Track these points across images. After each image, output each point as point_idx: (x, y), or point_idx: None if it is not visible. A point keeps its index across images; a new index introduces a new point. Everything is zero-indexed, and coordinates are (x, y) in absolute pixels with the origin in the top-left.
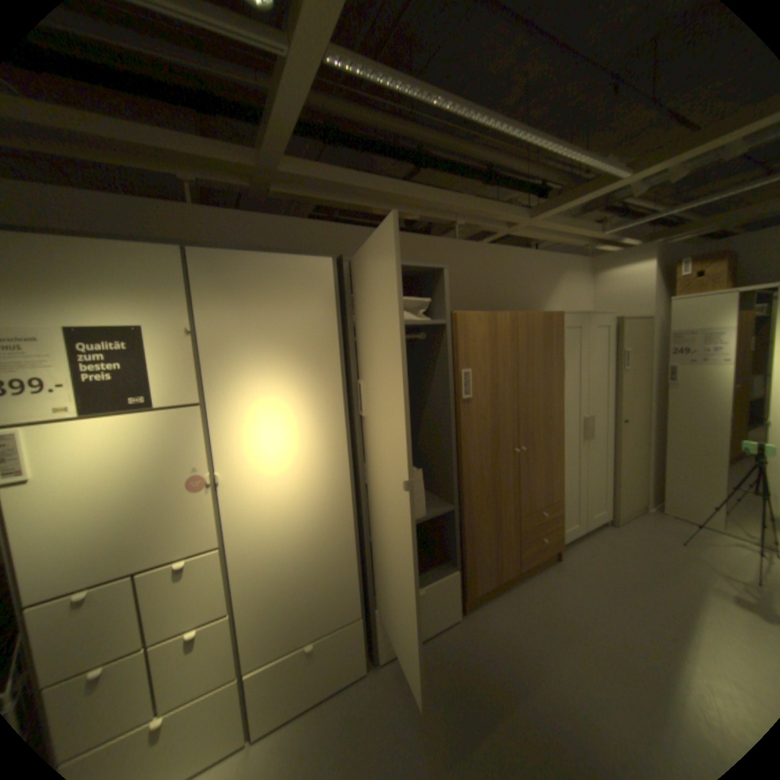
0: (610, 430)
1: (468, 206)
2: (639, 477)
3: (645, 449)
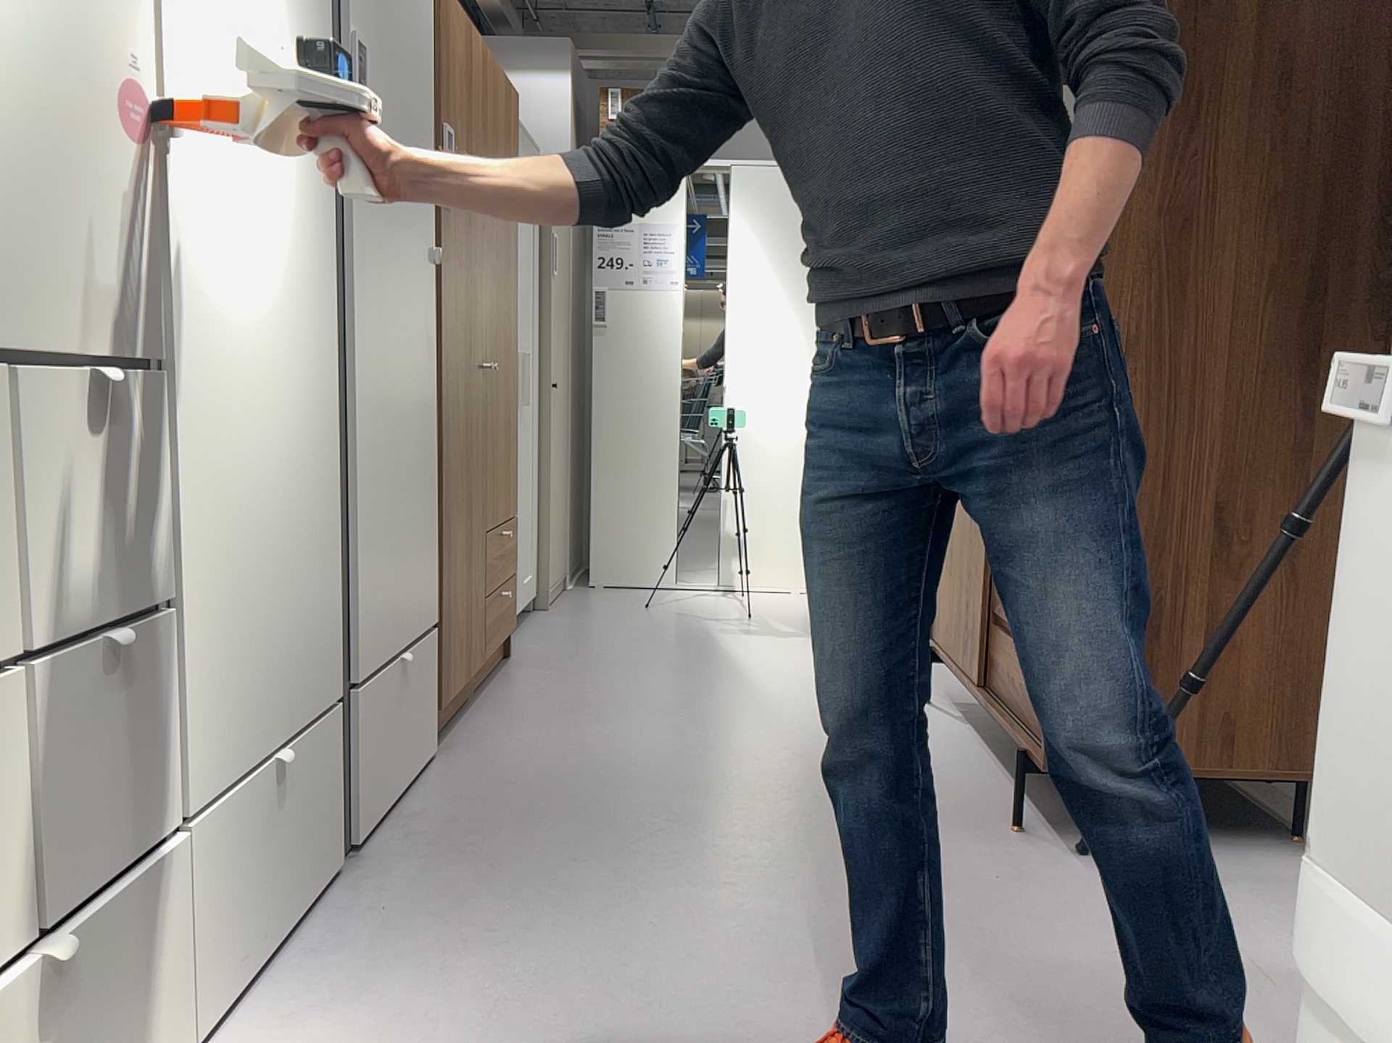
0: (535, 397)
1: None
2: (561, 508)
3: (565, 452)
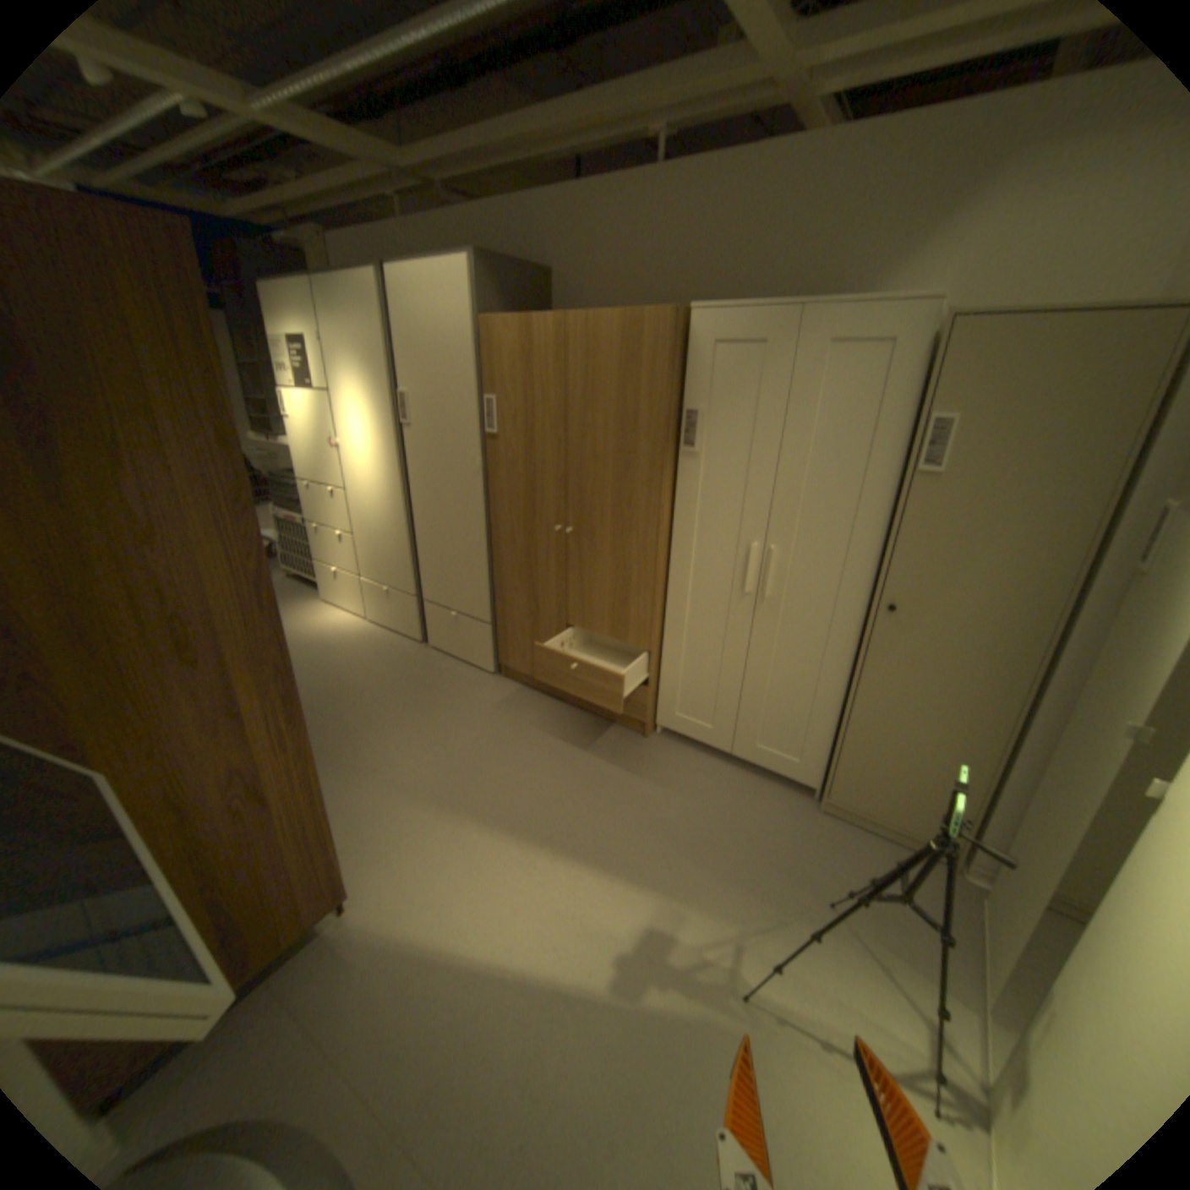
0: (846, 606)
1: (604, 107)
2: (932, 765)
3: (985, 717)
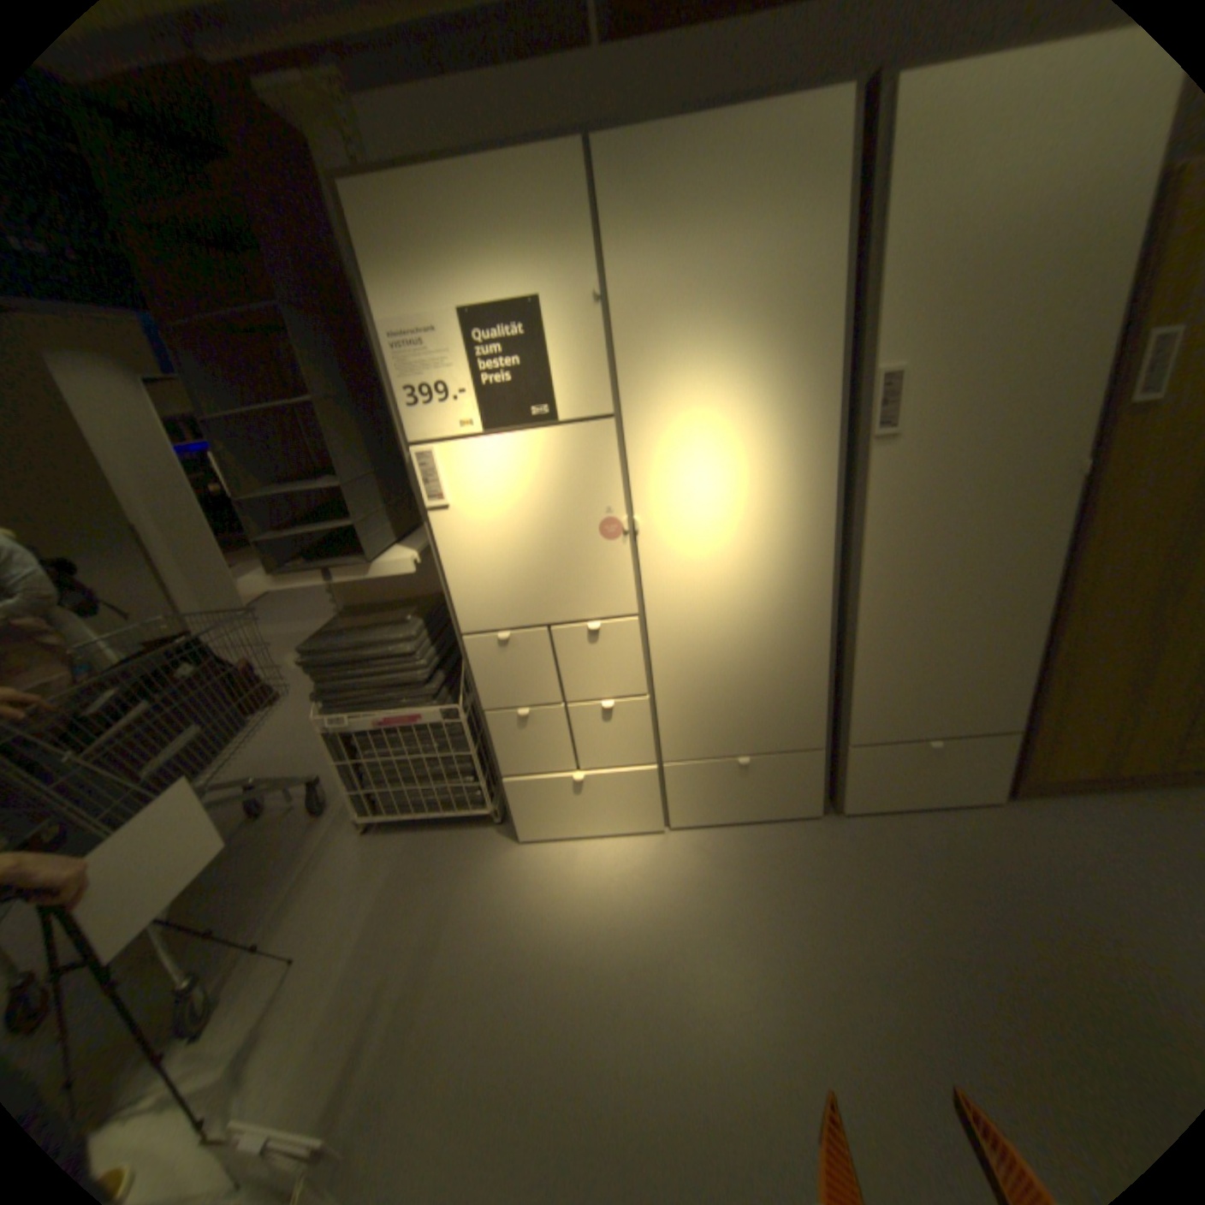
0: None
1: None
2: None
3: None
